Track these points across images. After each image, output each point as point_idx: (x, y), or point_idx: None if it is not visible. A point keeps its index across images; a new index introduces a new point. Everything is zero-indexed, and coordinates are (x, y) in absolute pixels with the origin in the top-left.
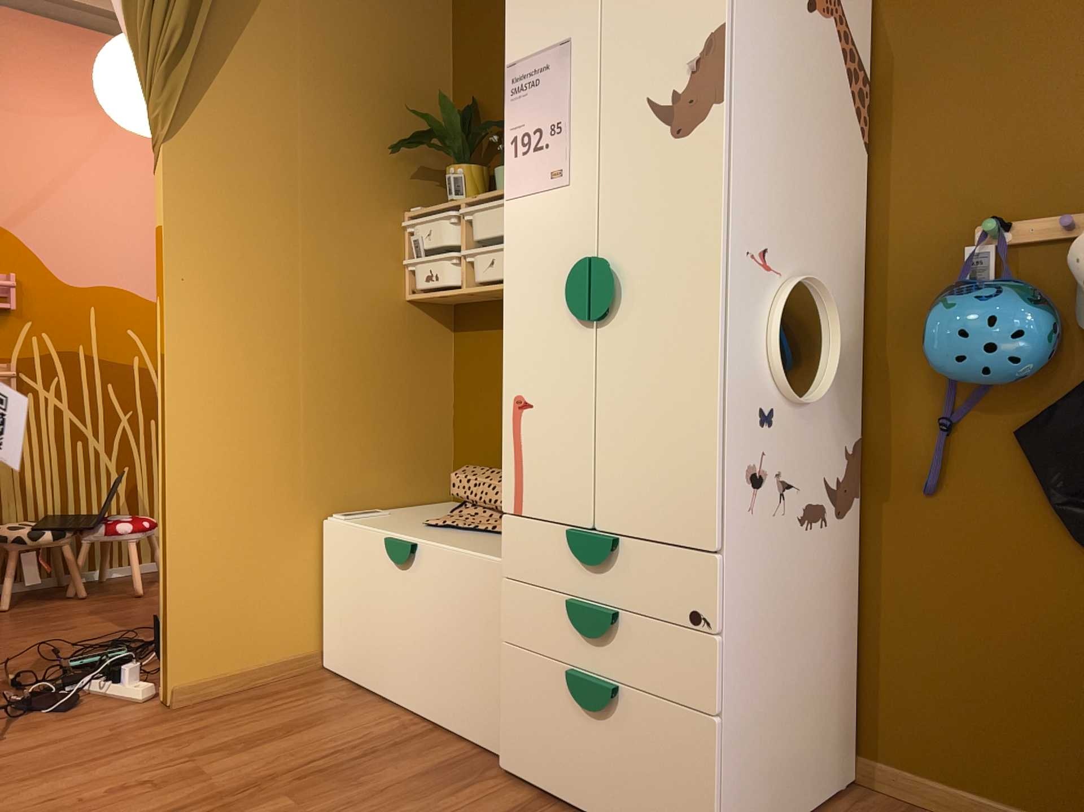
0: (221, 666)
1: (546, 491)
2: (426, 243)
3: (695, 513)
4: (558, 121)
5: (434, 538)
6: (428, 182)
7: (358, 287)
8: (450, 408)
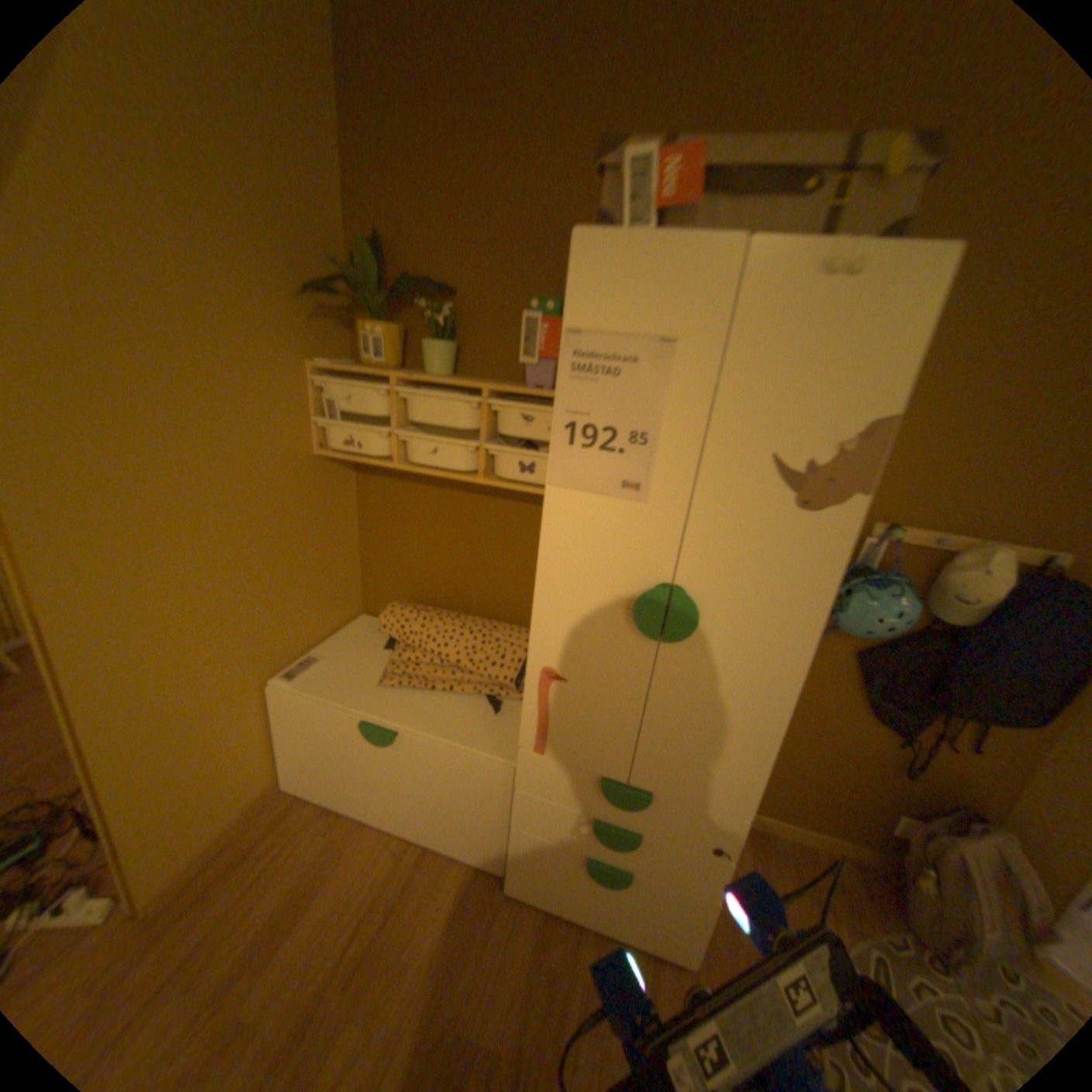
0: (192, 852)
1: (577, 747)
2: (343, 406)
3: (736, 796)
4: (643, 432)
5: (412, 719)
6: (327, 322)
7: (270, 457)
8: (359, 540)
